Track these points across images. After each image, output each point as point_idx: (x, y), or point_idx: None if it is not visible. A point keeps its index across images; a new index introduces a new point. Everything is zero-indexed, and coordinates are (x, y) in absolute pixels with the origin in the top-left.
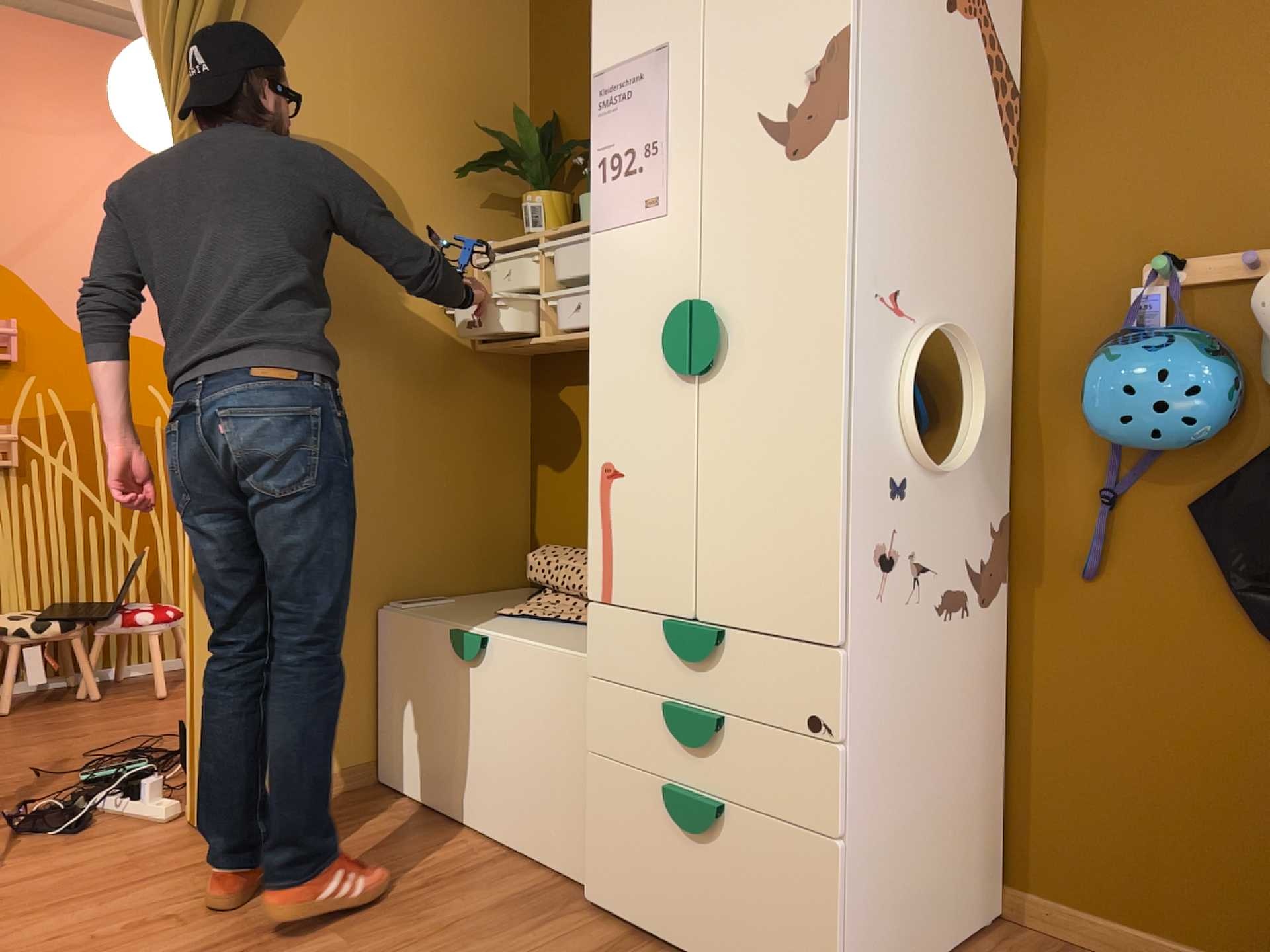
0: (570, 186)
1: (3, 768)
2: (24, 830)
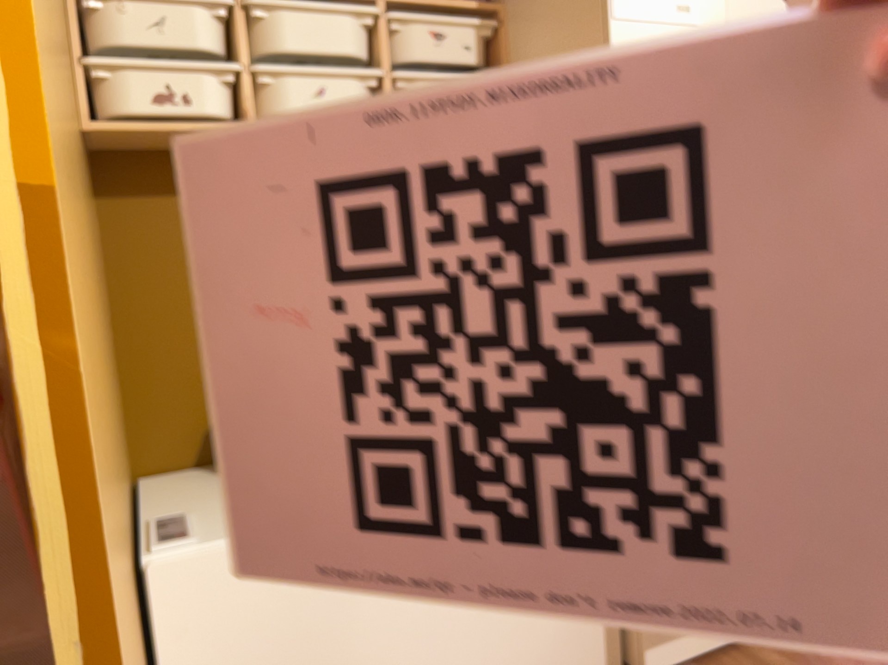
0: None
1: None
2: None
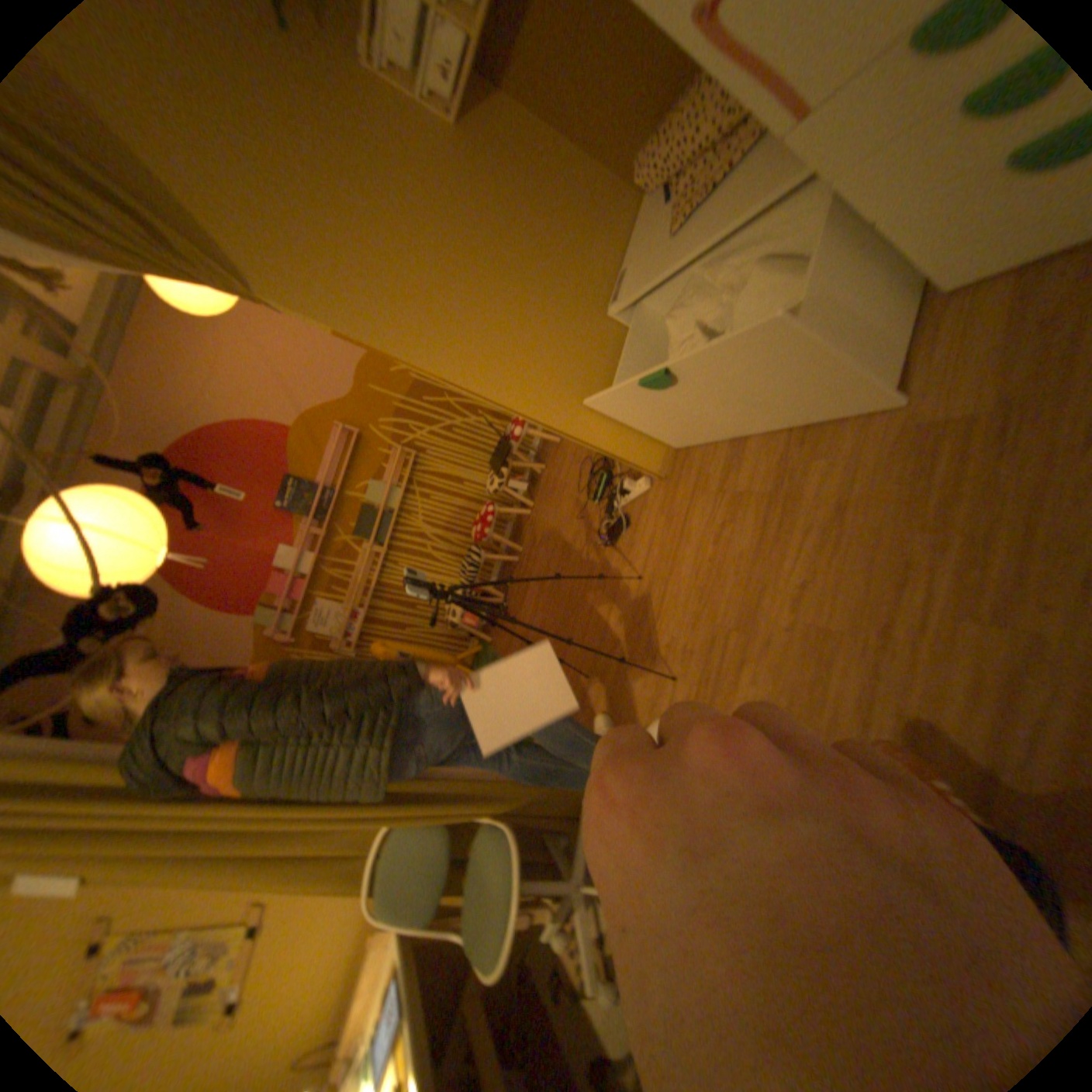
0: None
1: (567, 524)
2: (612, 539)
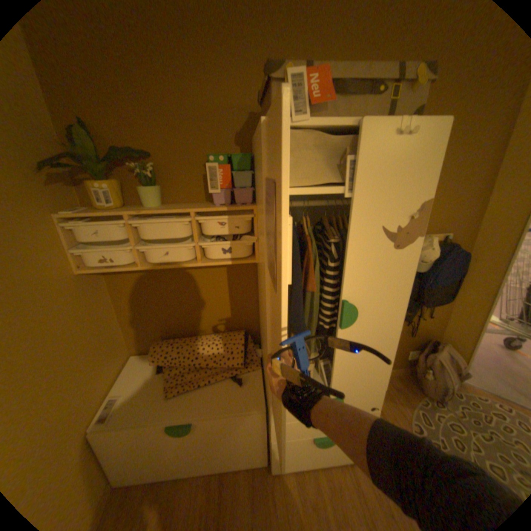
0: (108, 169)
1: None
2: None
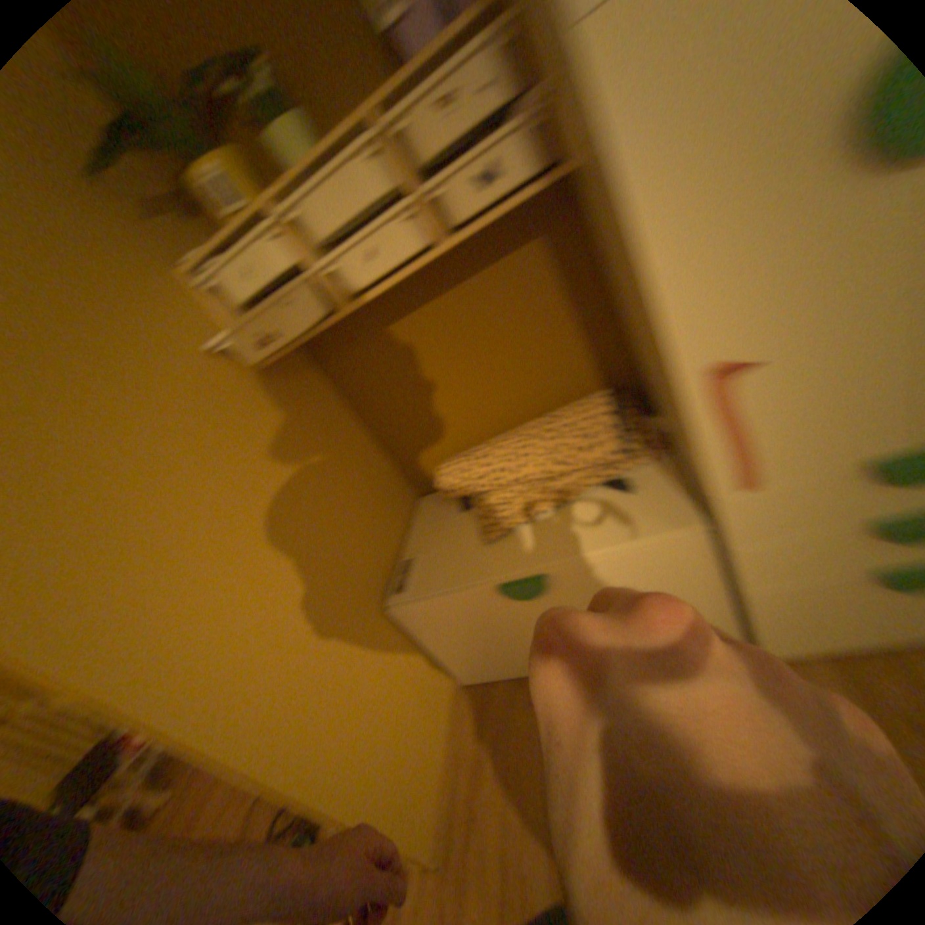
0: (220, 142)
1: None
2: None
